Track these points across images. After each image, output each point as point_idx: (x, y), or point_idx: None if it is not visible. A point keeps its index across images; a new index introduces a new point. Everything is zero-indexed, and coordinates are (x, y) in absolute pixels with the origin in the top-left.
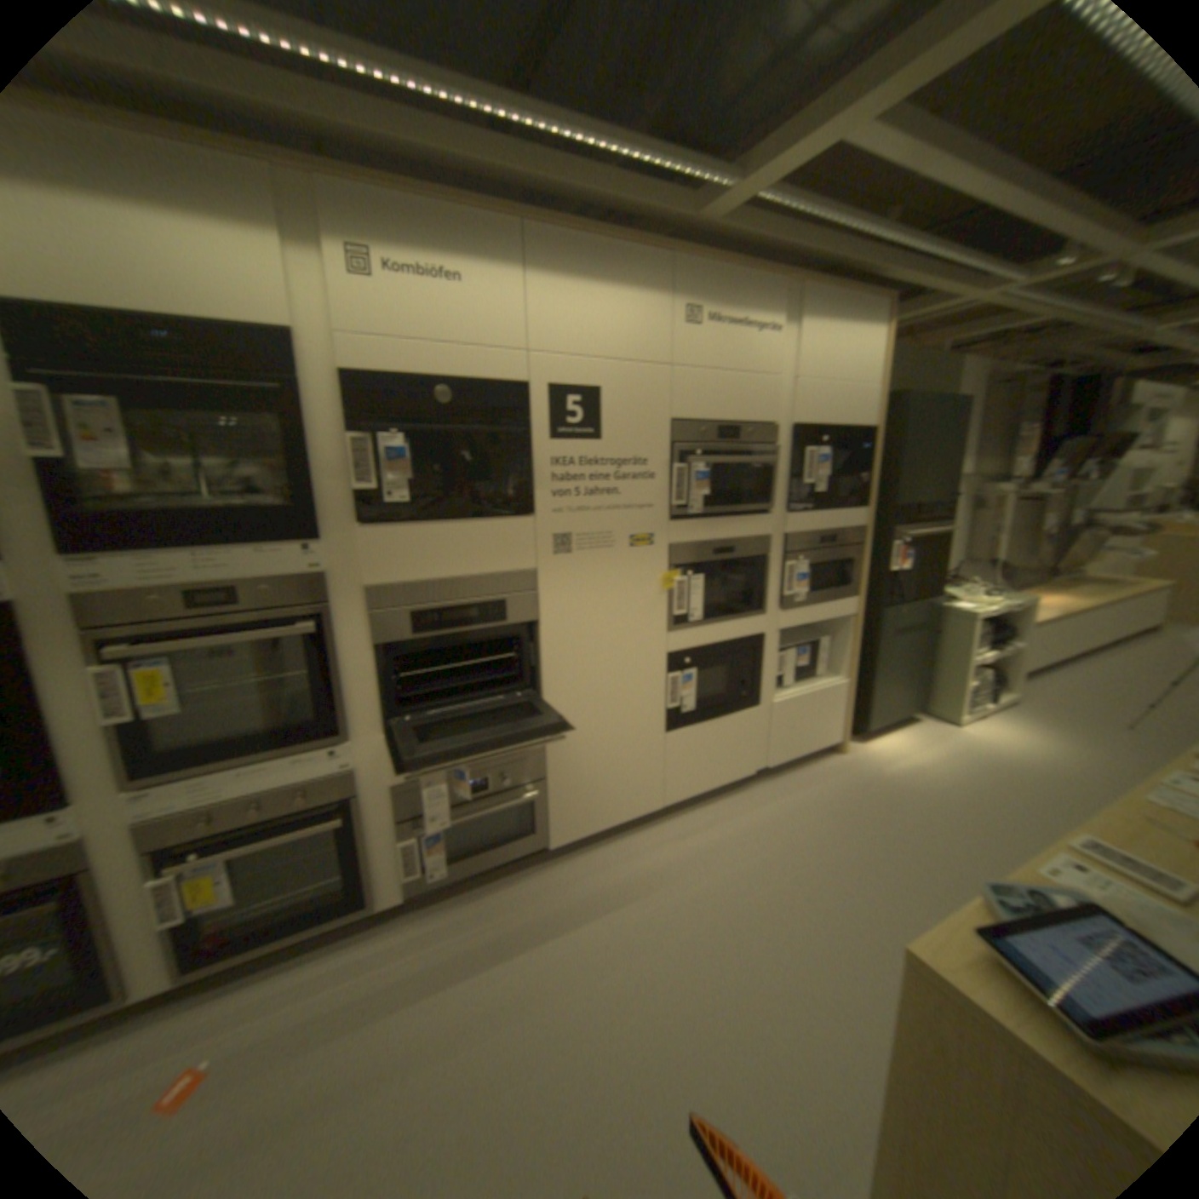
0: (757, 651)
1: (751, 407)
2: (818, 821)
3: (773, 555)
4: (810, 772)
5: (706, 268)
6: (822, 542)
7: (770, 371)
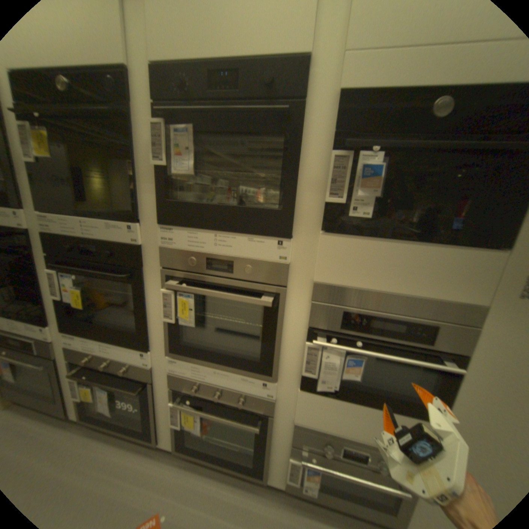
0: None
1: None
2: None
3: None
4: None
5: None
6: None
7: None
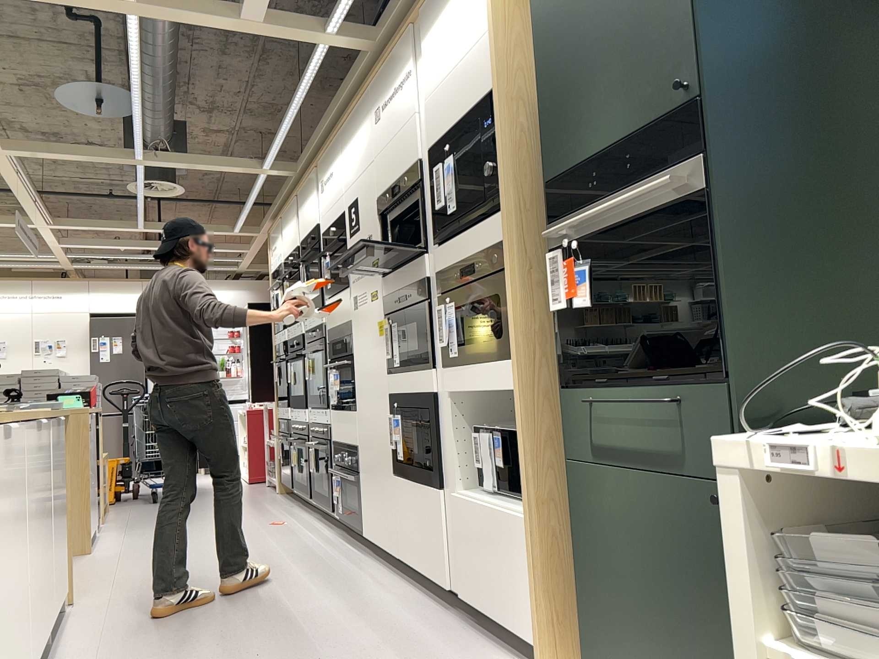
0: (432, 413)
1: (404, 157)
2: (376, 640)
3: (437, 298)
4: (491, 649)
5: (378, 78)
6: (463, 275)
7: (410, 116)
